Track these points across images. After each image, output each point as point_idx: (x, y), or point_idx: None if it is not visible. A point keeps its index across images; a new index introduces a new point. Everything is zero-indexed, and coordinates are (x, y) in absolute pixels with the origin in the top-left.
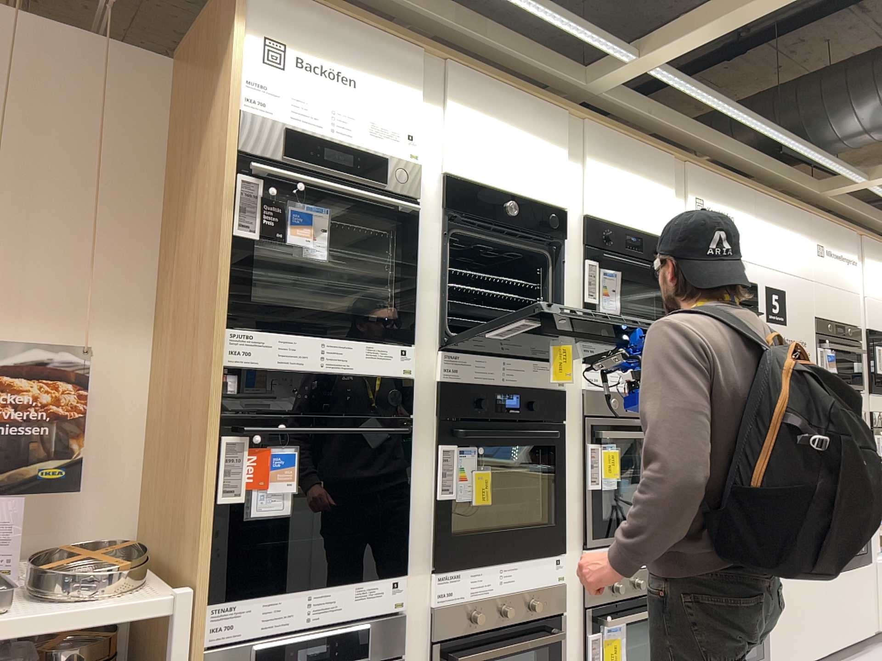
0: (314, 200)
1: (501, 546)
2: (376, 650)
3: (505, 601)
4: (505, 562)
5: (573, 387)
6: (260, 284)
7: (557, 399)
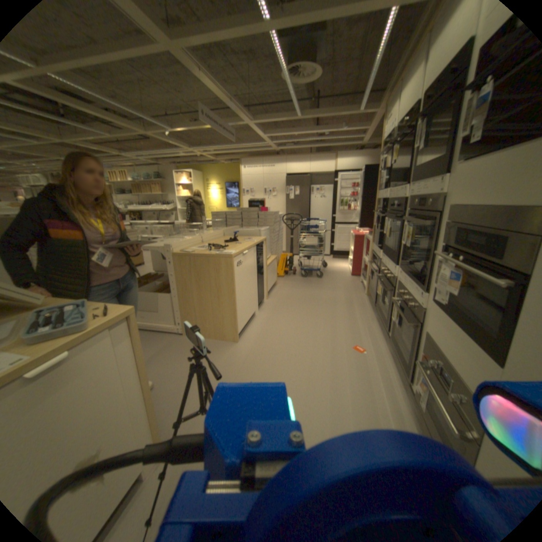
0: (392, 151)
1: (388, 252)
2: (377, 264)
3: (387, 270)
4: (389, 258)
5: (410, 194)
6: (385, 178)
7: (402, 201)
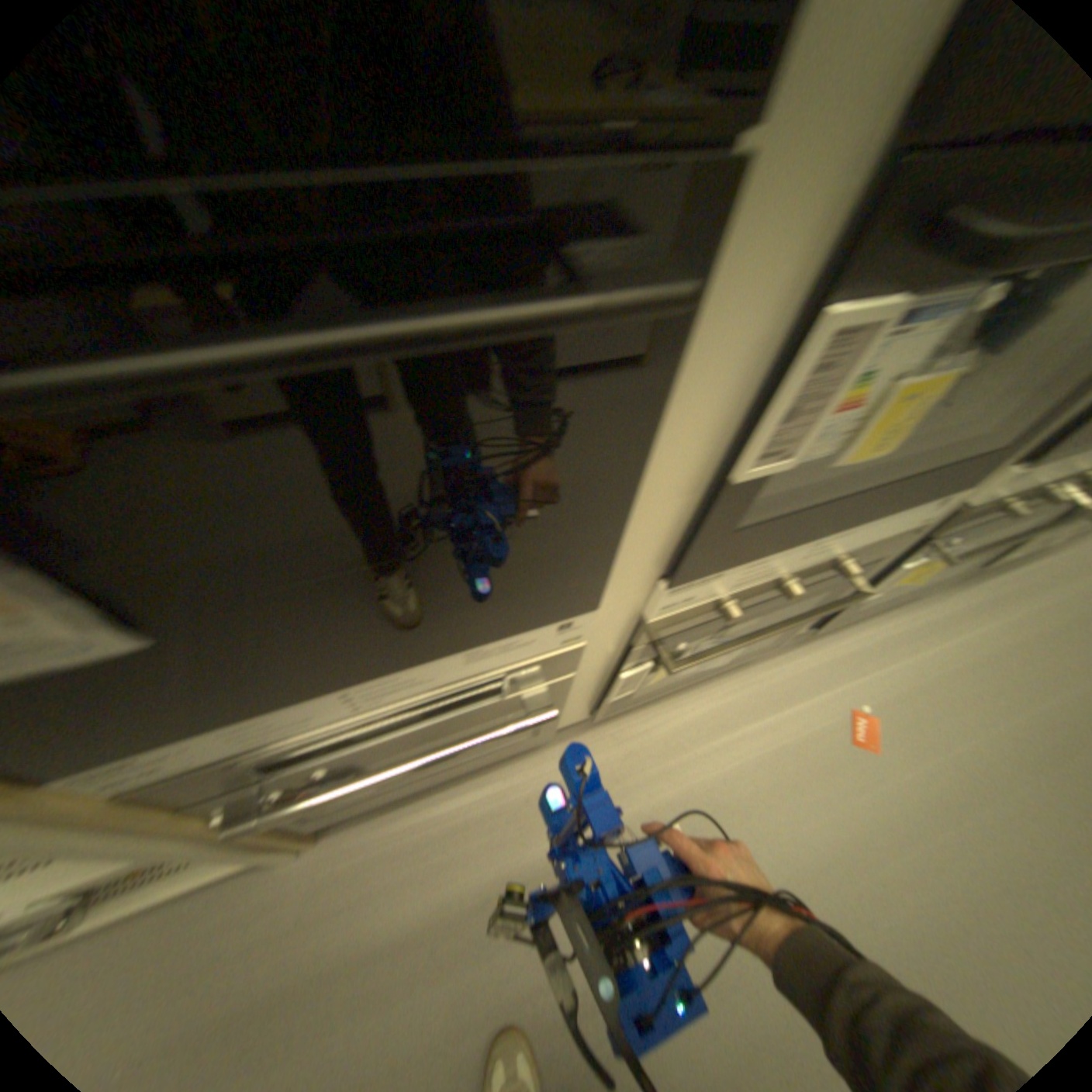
0: None
1: (851, 512)
2: (524, 682)
3: (798, 571)
4: (838, 528)
5: None
6: None
7: None
